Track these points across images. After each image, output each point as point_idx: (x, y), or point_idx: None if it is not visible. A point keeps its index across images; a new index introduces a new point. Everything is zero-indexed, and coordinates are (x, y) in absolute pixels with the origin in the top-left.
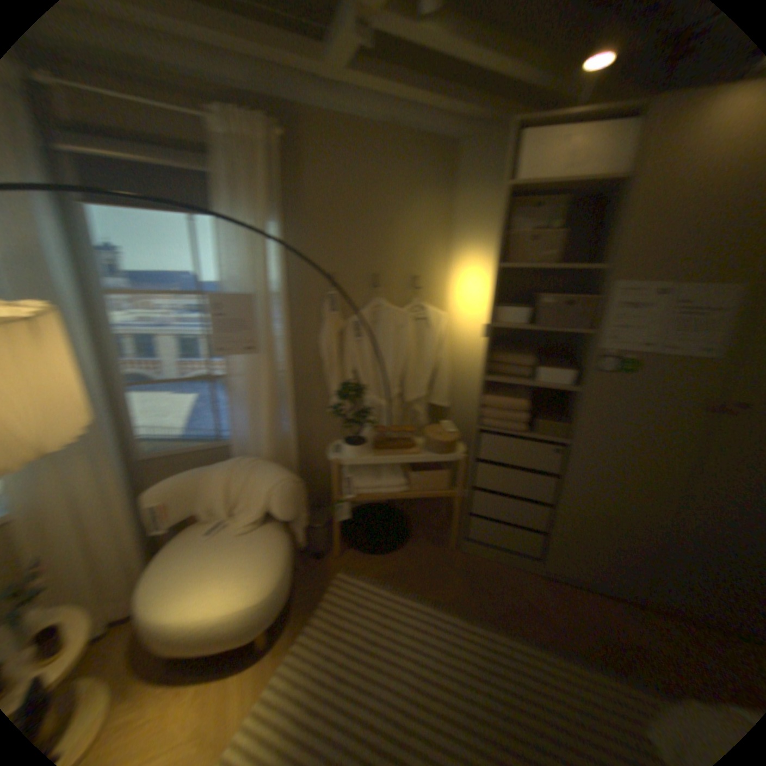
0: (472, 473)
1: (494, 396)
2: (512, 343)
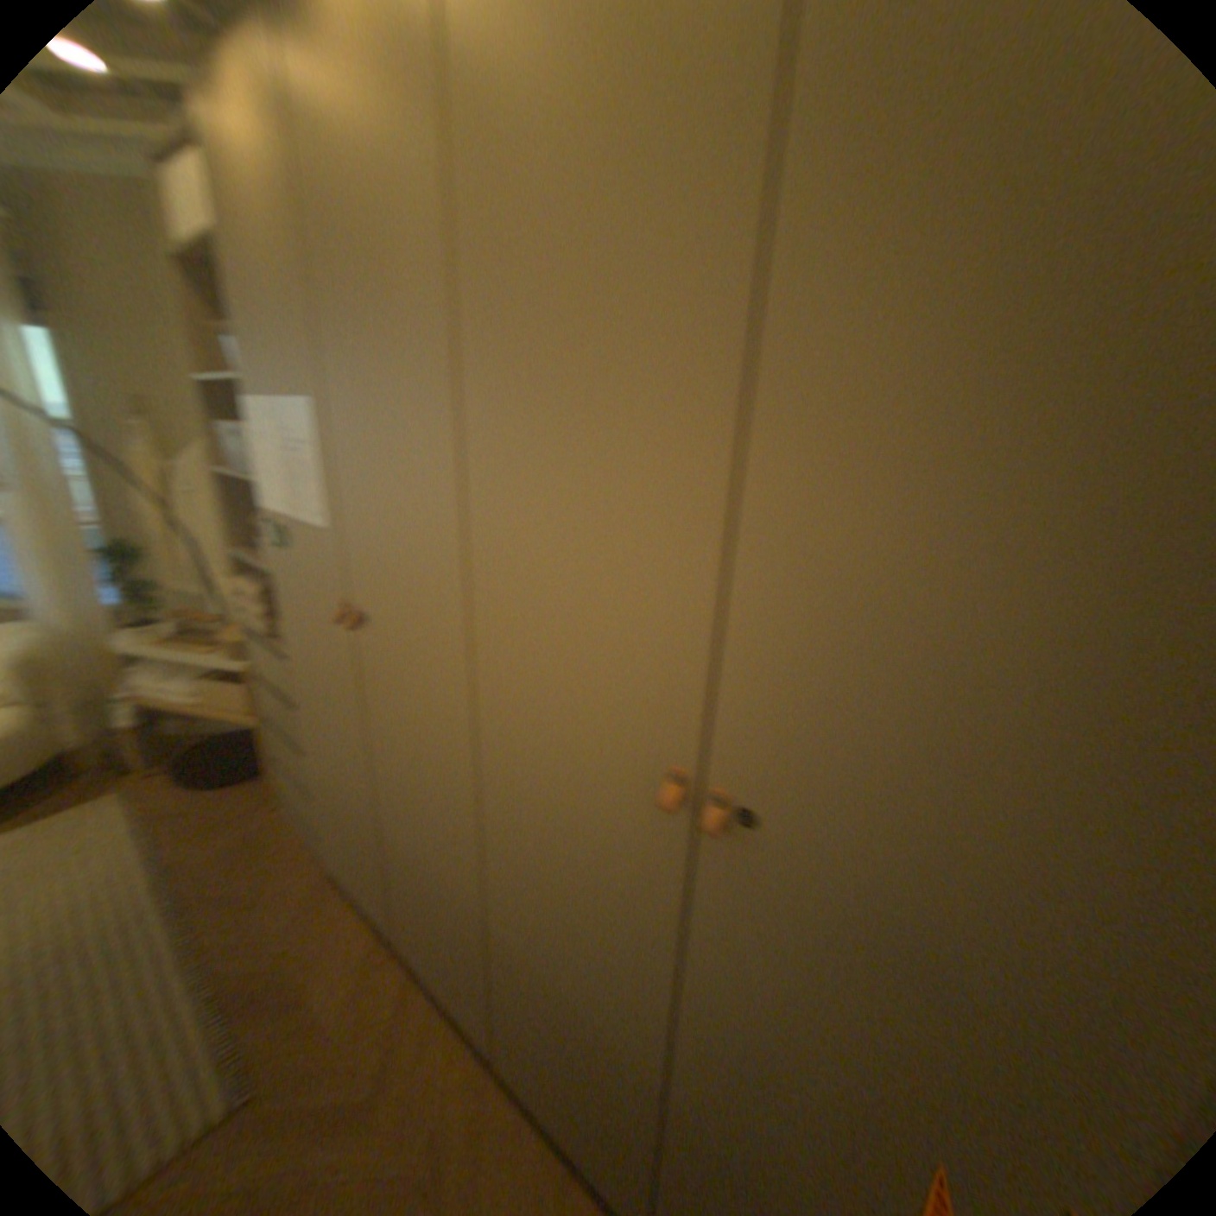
0: (250, 697)
1: (237, 581)
2: None
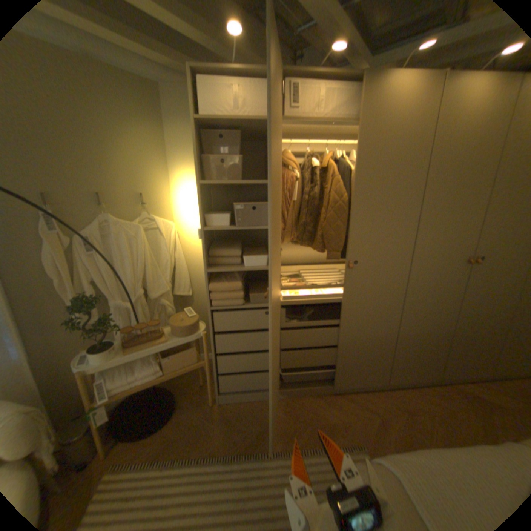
0: (212, 345)
1: (215, 283)
2: (224, 240)
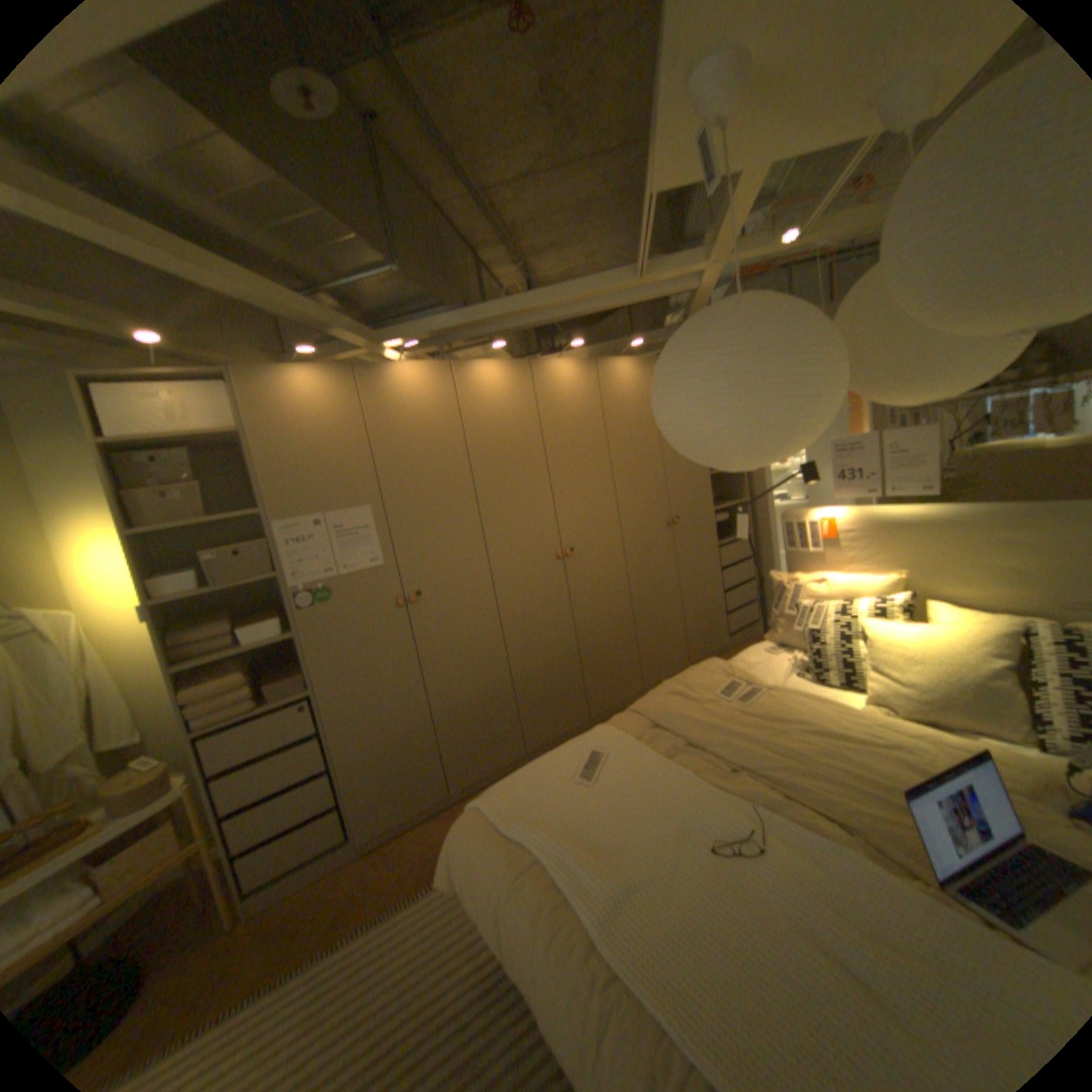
0: (206, 805)
1: (190, 690)
2: (195, 617)
